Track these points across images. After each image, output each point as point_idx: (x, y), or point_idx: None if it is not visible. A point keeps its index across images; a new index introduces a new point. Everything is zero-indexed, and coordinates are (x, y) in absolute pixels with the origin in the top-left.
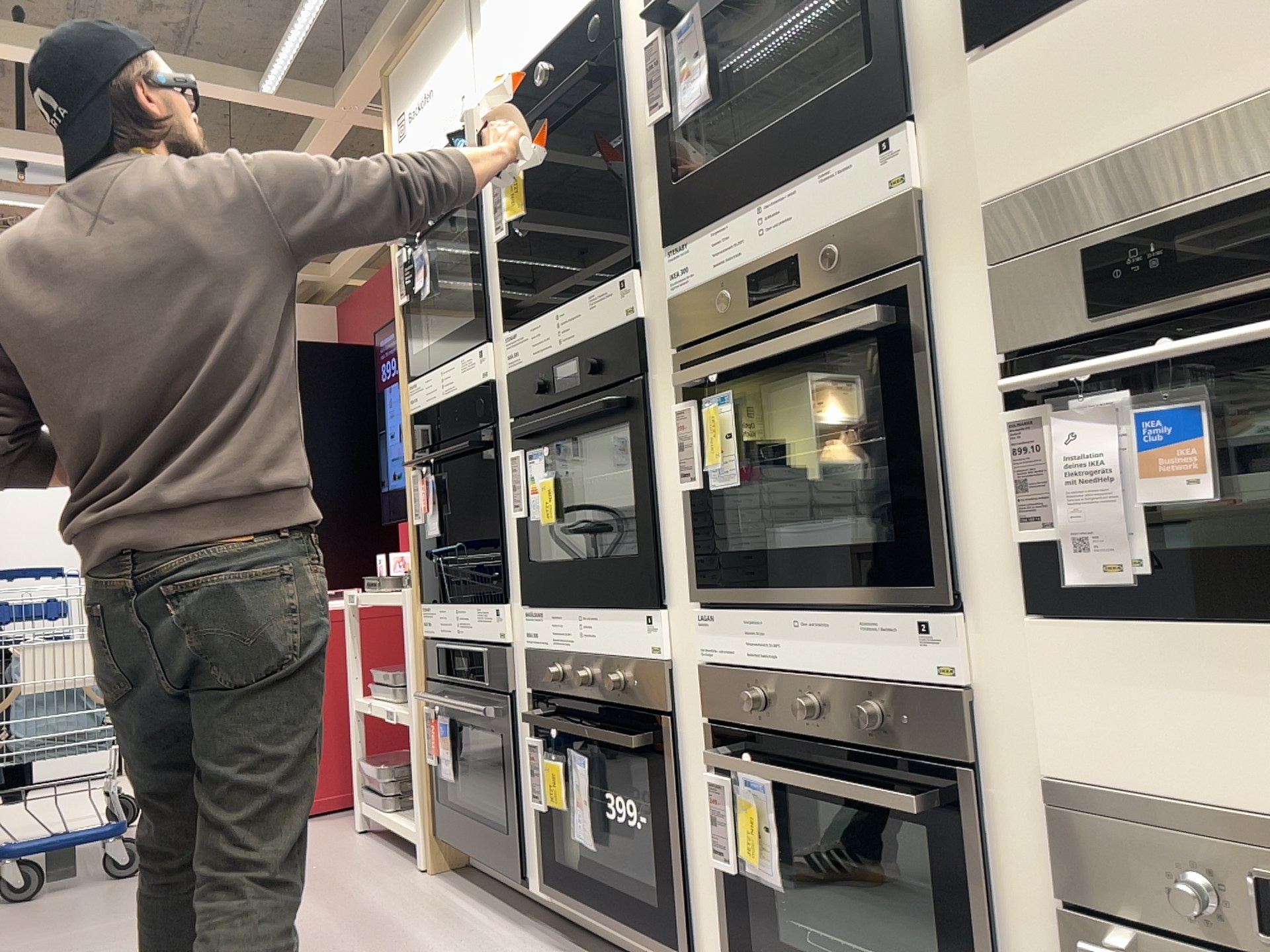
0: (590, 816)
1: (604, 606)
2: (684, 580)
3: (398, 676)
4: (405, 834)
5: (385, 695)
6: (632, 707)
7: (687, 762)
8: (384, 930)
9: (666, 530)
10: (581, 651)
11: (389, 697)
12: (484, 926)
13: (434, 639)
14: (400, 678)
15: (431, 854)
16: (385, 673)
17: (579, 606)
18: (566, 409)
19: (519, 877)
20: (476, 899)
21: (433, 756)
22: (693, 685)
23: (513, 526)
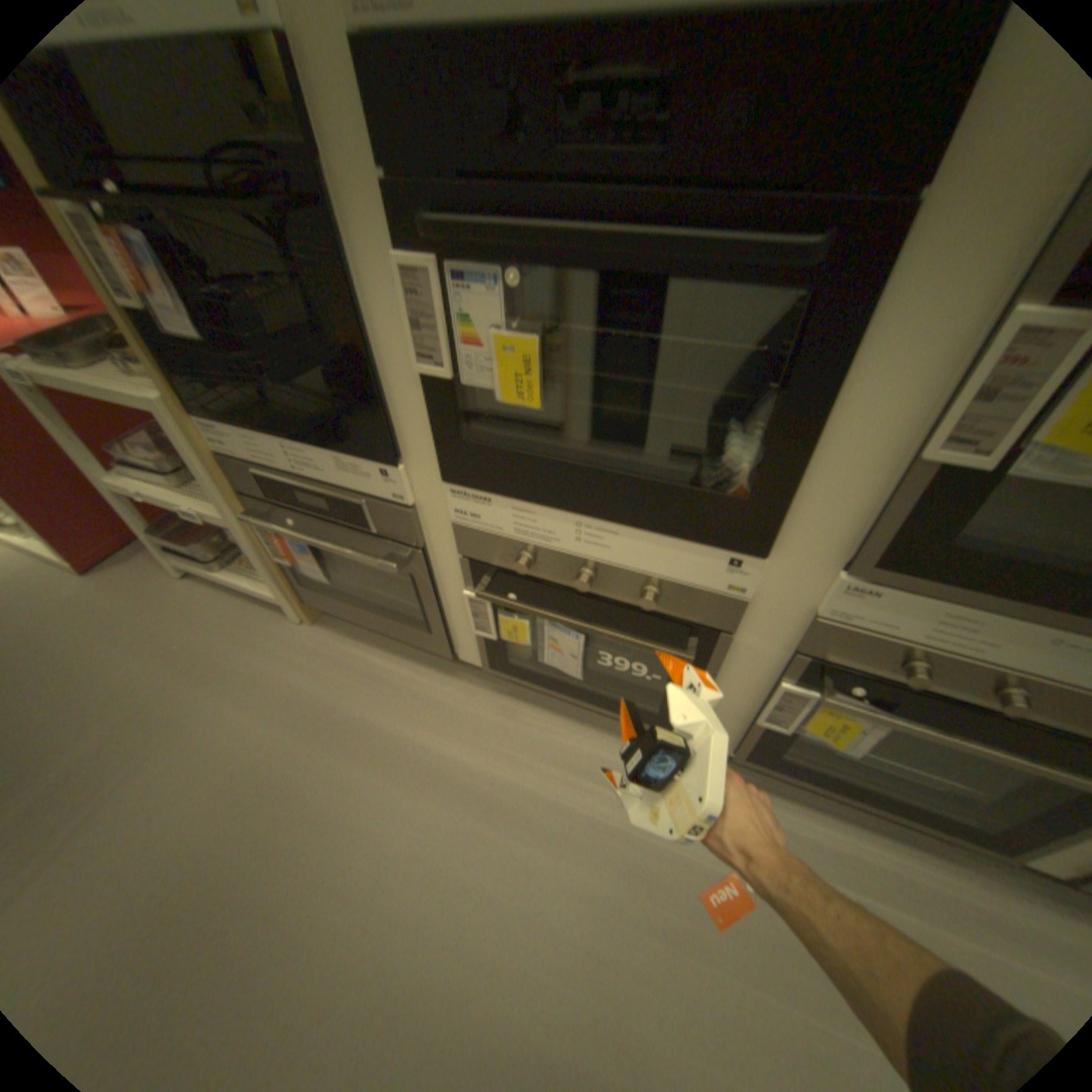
0: (581, 664)
1: (639, 524)
2: (824, 534)
3: (154, 454)
4: (258, 596)
5: (146, 473)
6: (672, 615)
7: (735, 655)
8: (333, 721)
9: (817, 473)
10: (579, 551)
11: (156, 478)
12: (420, 683)
13: (240, 459)
14: (155, 453)
15: (306, 615)
16: (127, 448)
17: (580, 510)
18: (618, 211)
19: (445, 651)
20: (383, 649)
21: (287, 560)
22: (781, 616)
23: (403, 370)
